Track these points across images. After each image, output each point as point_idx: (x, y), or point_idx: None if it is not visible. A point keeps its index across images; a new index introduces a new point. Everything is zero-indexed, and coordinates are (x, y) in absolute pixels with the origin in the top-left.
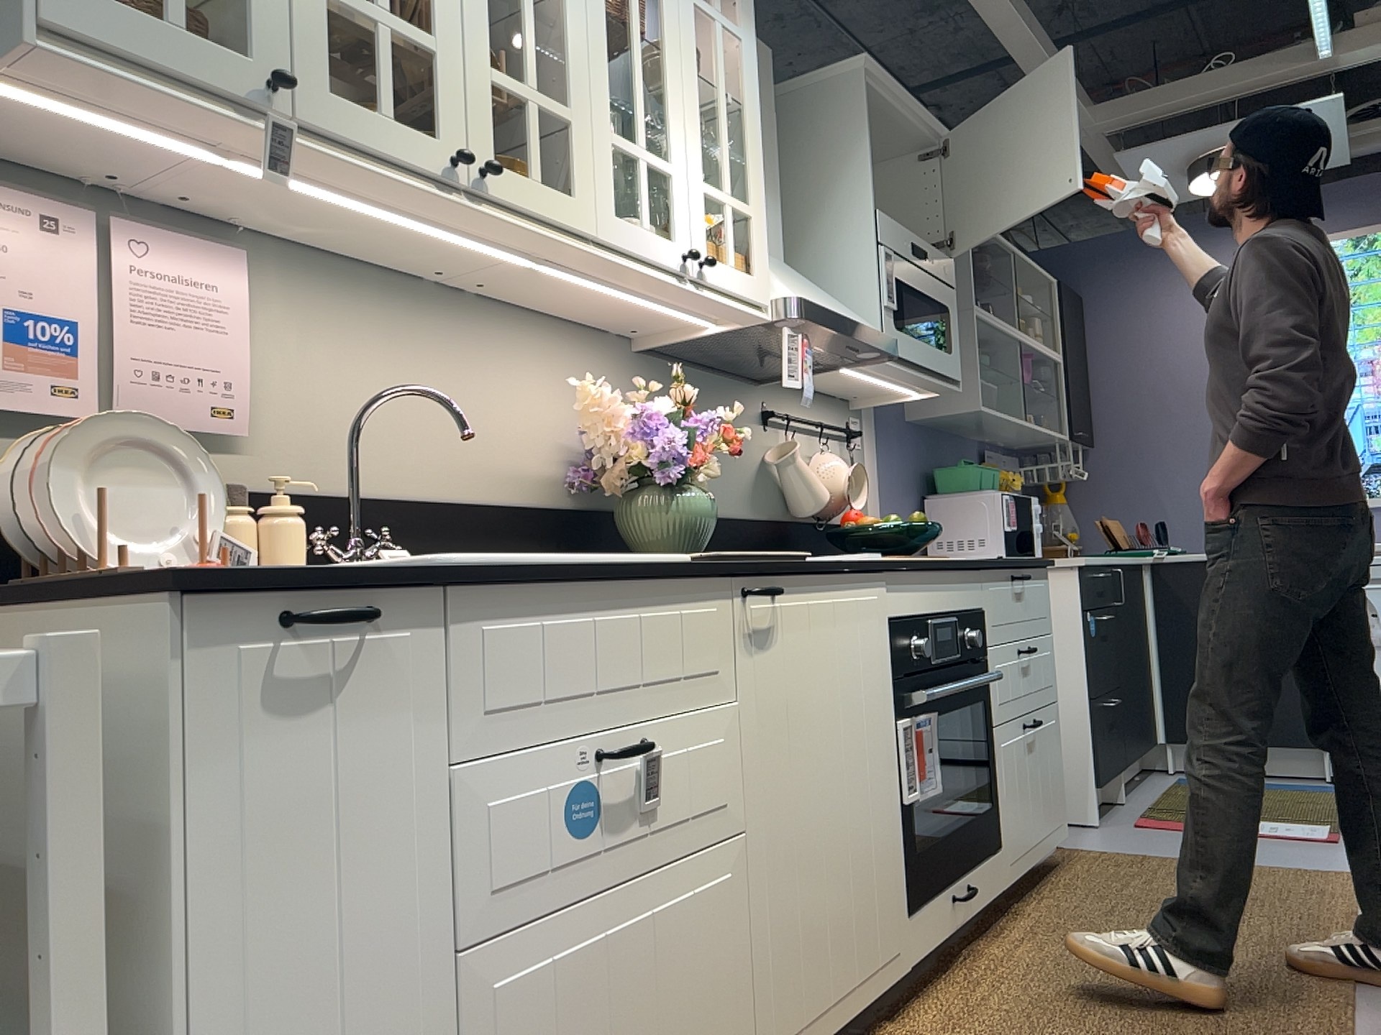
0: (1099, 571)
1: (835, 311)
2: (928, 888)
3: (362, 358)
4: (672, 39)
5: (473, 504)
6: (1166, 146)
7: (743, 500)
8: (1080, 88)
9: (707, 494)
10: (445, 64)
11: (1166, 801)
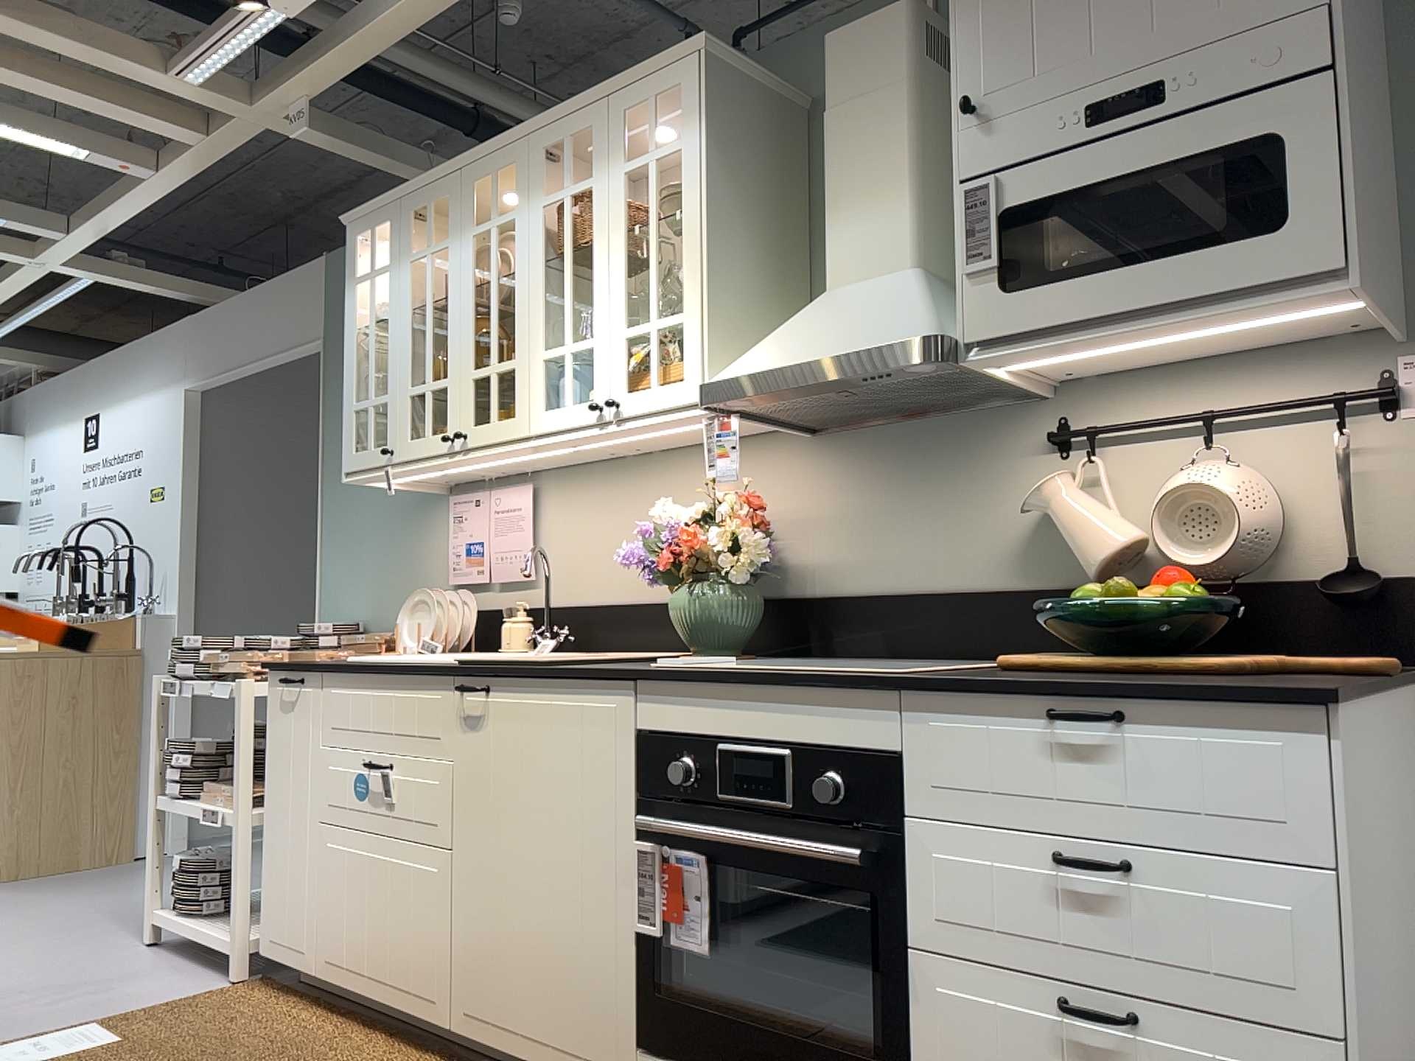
0: None
1: (790, 358)
2: (677, 1049)
3: (589, 519)
4: (597, 229)
5: (647, 603)
6: None
7: (991, 565)
8: None
9: (714, 588)
10: (450, 388)
11: None
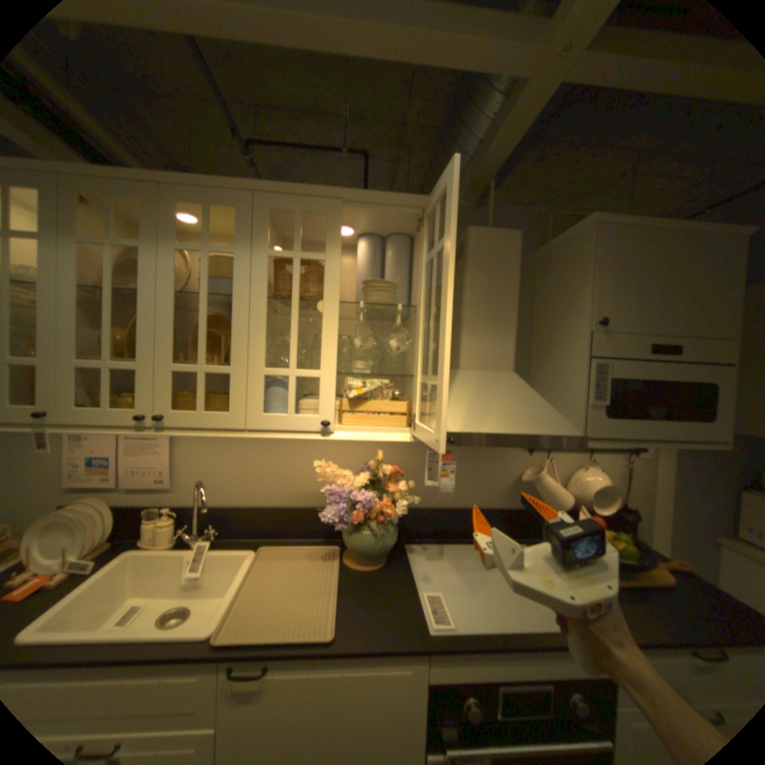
0: None
1: (495, 427)
2: None
3: (227, 451)
4: (329, 293)
5: (281, 508)
6: None
7: (496, 498)
8: None
9: (385, 529)
10: (141, 373)
11: None
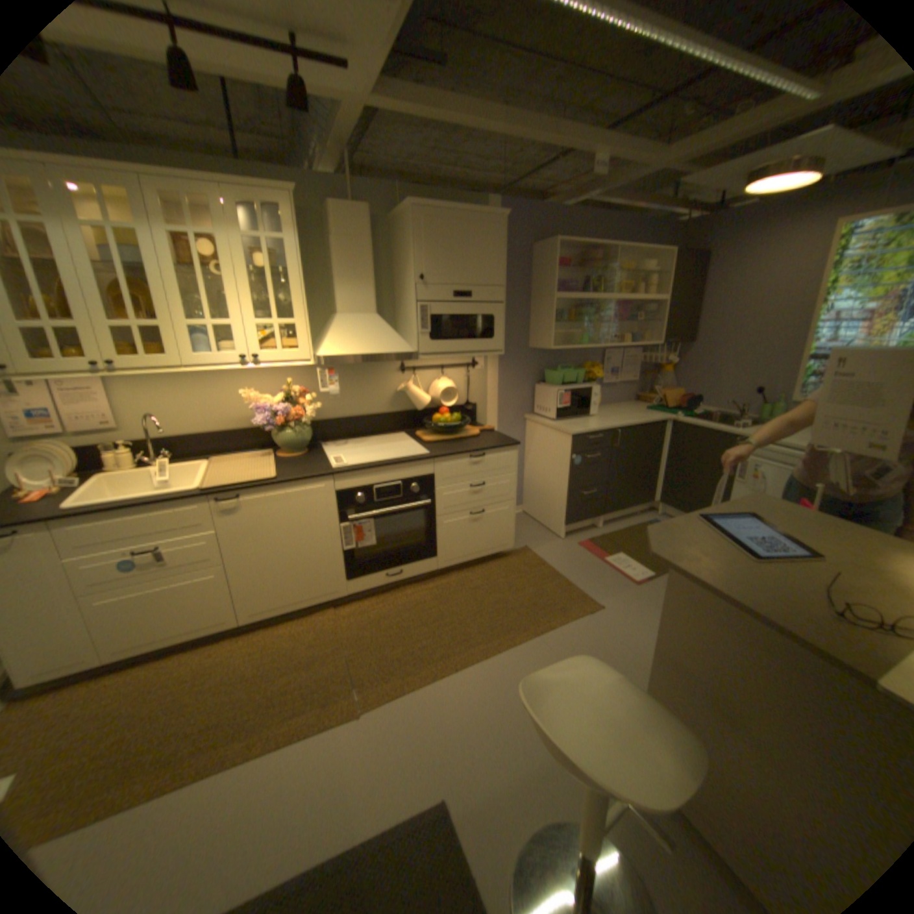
0: (595, 434)
1: (360, 351)
2: (363, 573)
3: (161, 393)
4: (225, 262)
5: (220, 432)
6: (711, 171)
7: (382, 406)
8: (644, 141)
9: (302, 428)
10: (83, 330)
11: (617, 534)
